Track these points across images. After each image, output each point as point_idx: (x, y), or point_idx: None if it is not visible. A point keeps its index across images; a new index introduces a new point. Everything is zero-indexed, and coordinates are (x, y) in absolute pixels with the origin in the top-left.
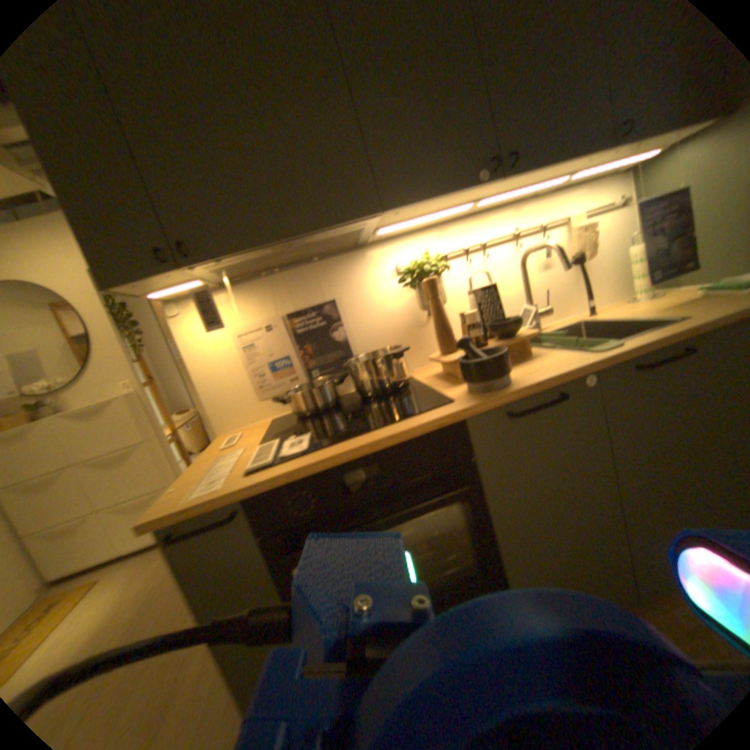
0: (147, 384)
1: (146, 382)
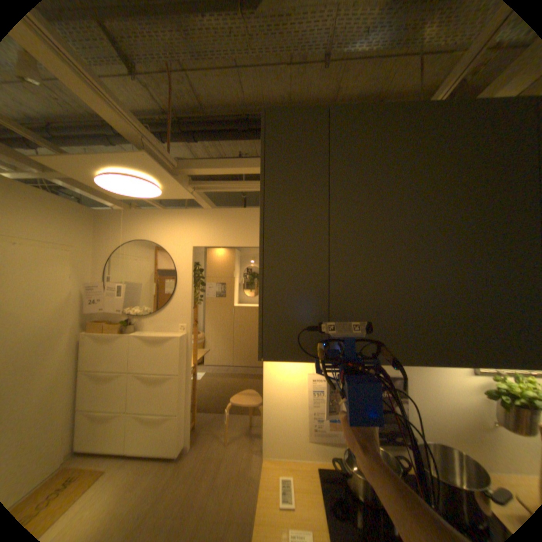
0: (194, 326)
1: (194, 325)
